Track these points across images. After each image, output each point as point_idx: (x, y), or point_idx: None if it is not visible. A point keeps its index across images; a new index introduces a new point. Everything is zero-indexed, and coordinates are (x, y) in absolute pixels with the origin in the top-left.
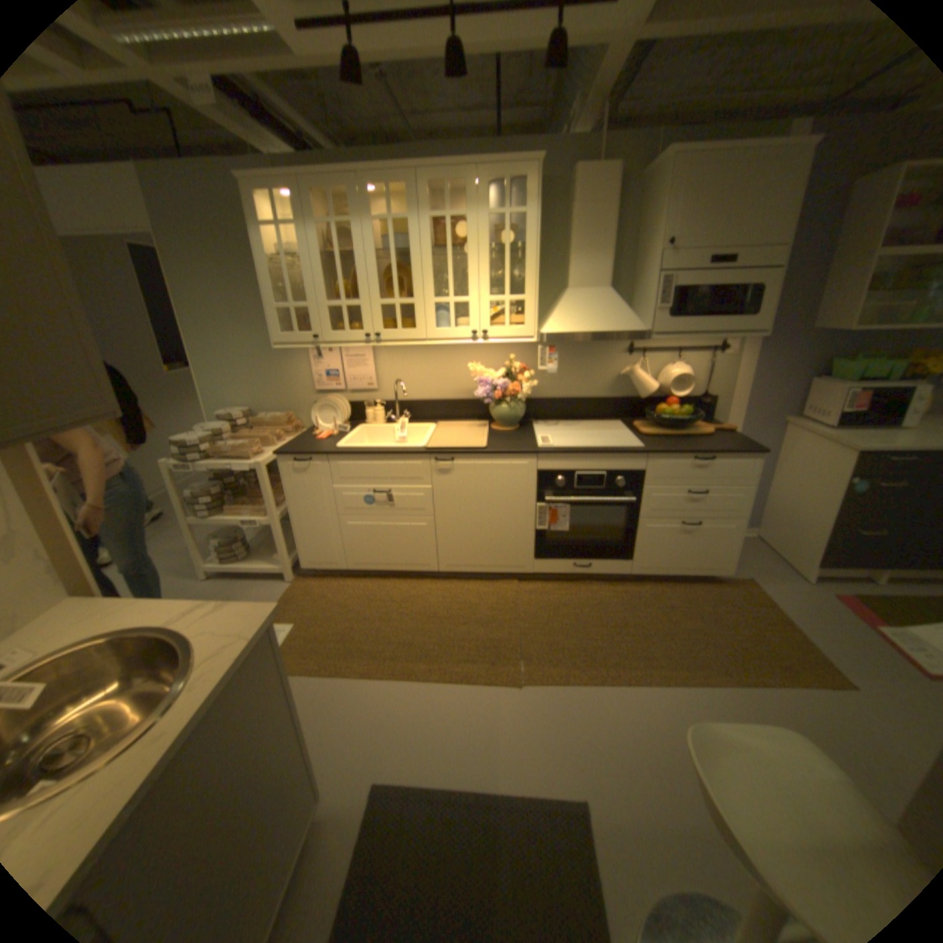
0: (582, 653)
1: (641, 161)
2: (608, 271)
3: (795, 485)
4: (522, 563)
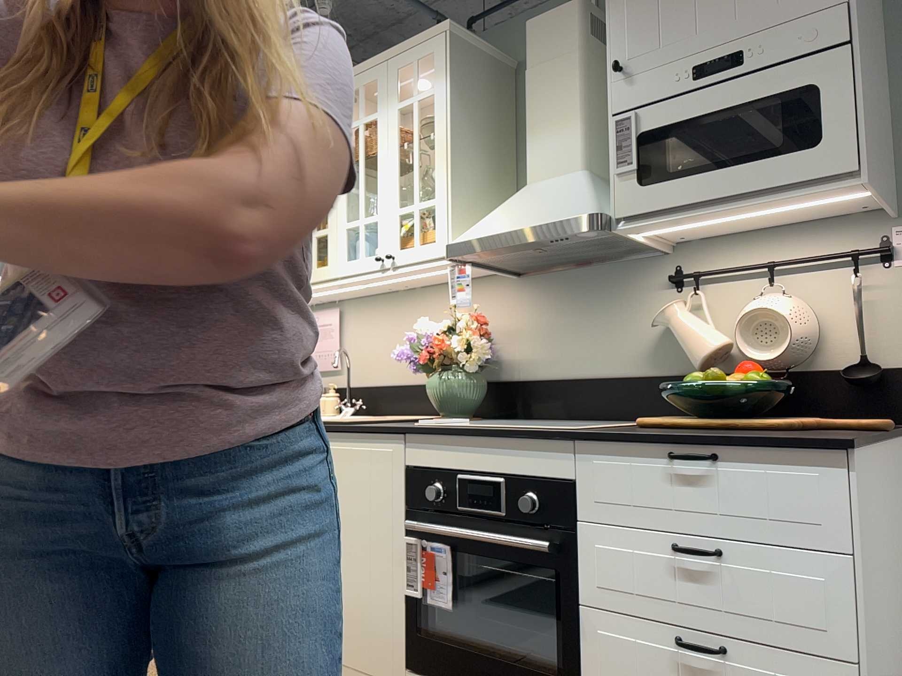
0: None
1: None
2: (575, 146)
3: None
4: (388, 674)
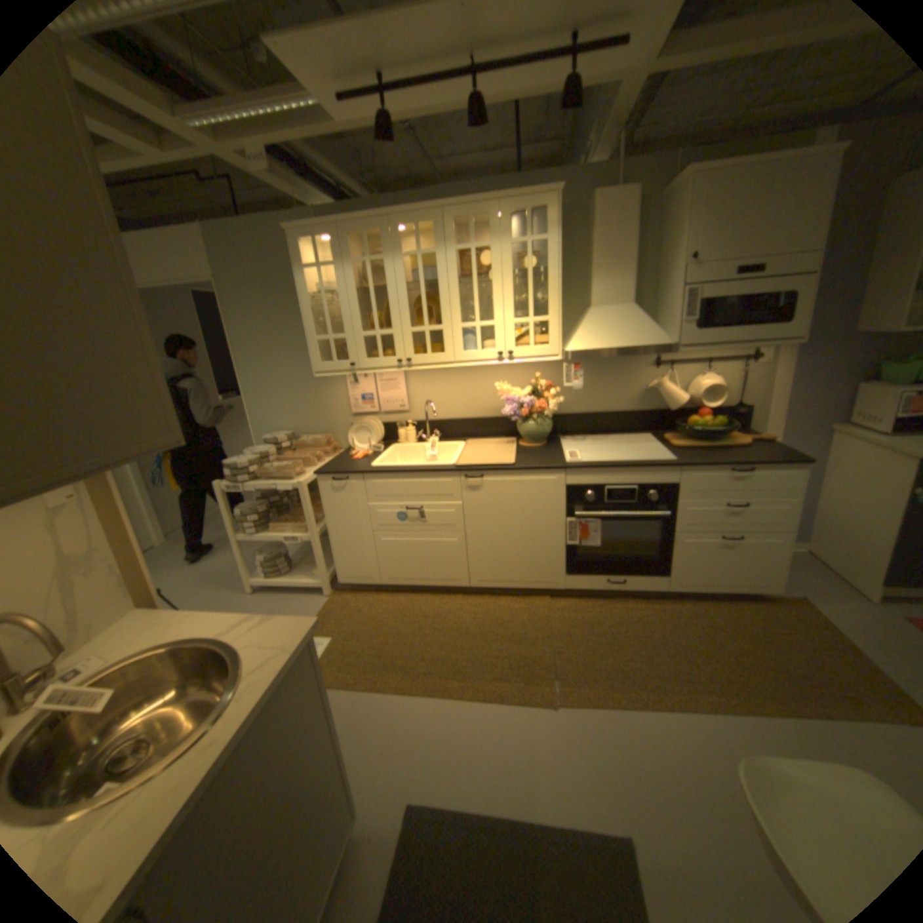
0: (620, 674)
1: (660, 182)
2: (631, 288)
3: (848, 497)
4: (554, 579)
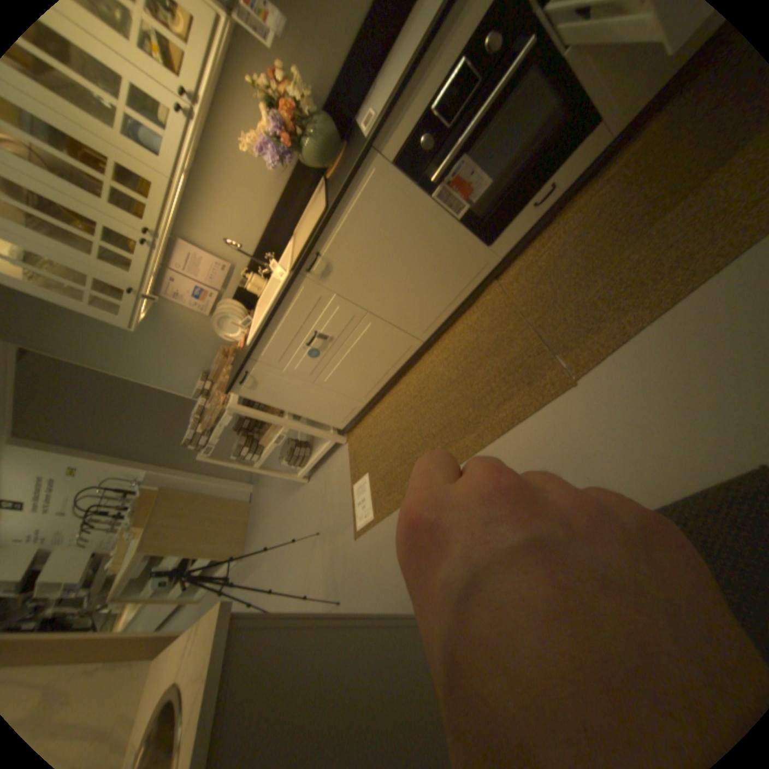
0: (620, 286)
1: None
2: None
3: None
4: (483, 261)
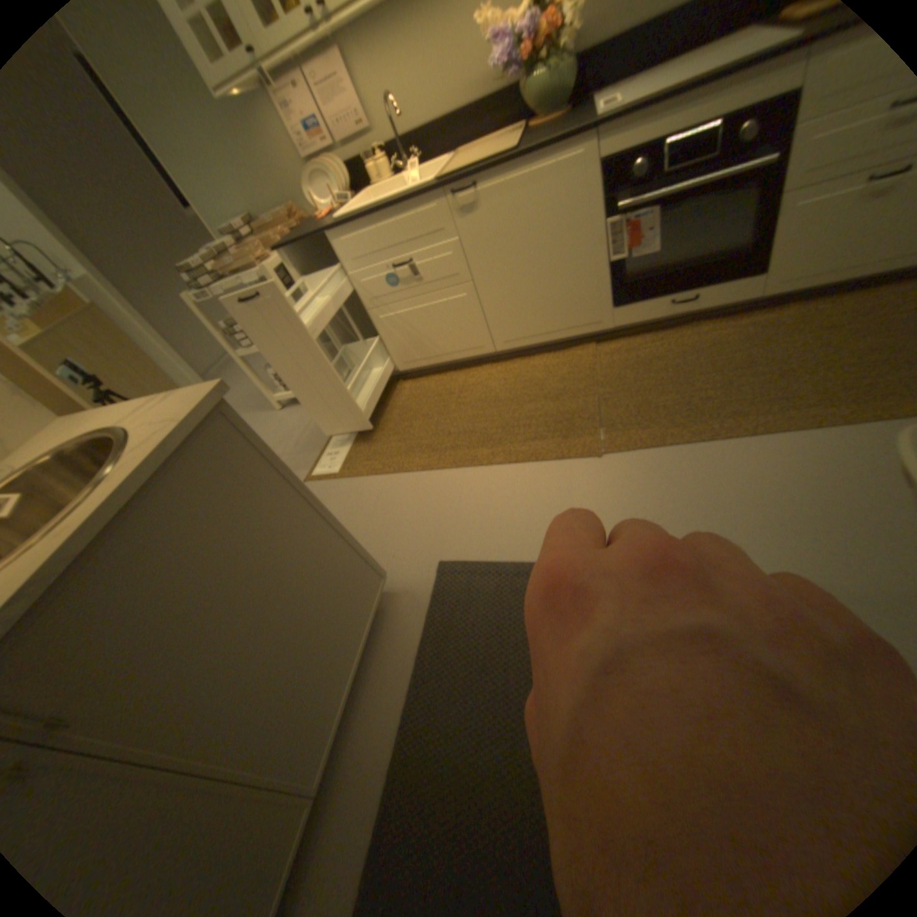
0: (685, 405)
1: None
2: None
3: None
4: (598, 315)
